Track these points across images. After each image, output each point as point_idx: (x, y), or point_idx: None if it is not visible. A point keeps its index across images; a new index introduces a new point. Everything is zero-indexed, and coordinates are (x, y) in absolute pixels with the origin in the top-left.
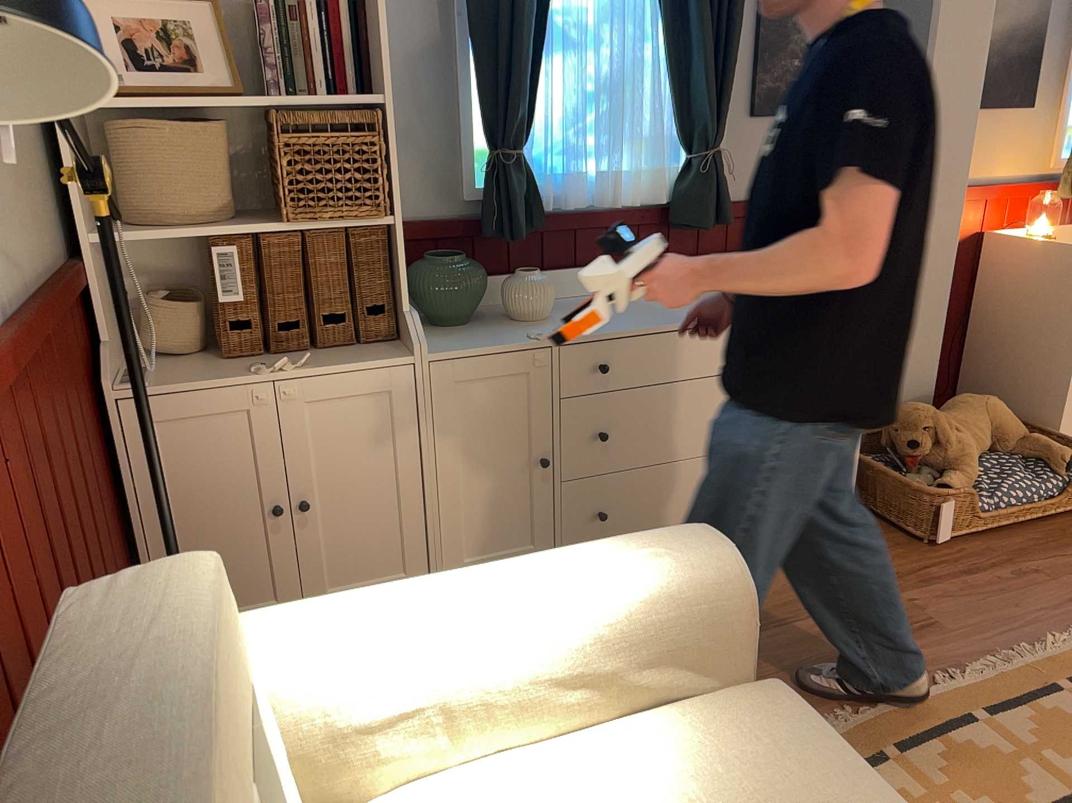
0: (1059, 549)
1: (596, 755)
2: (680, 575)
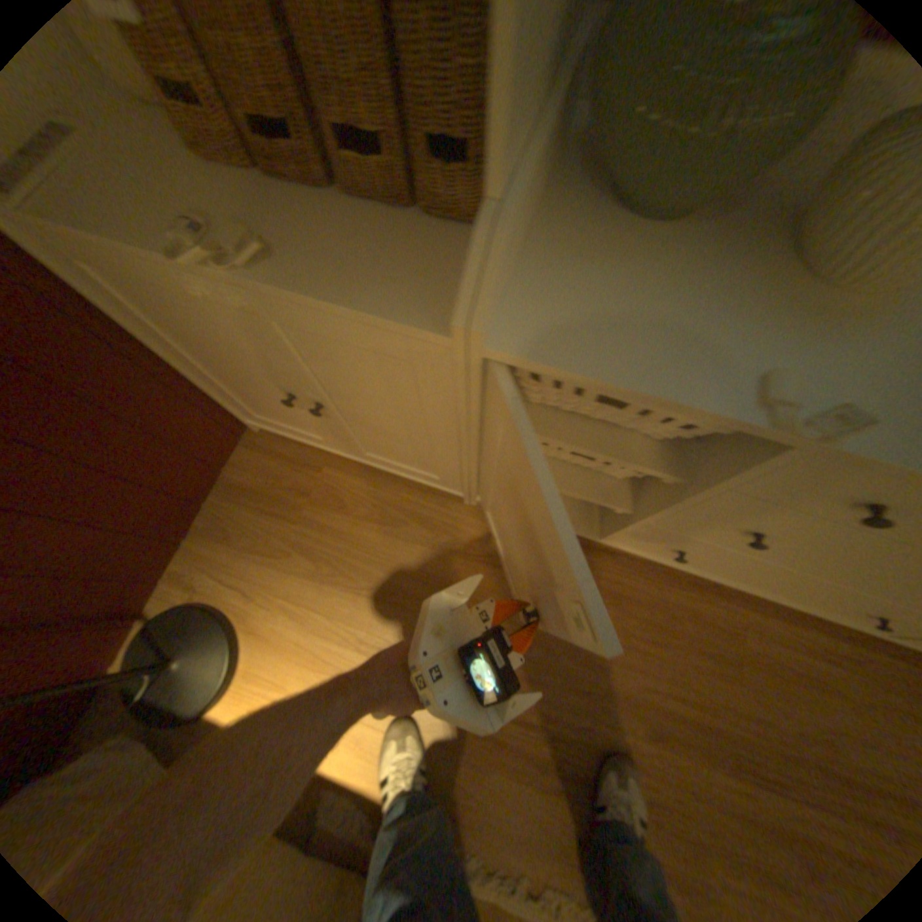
0: None
1: None
2: None
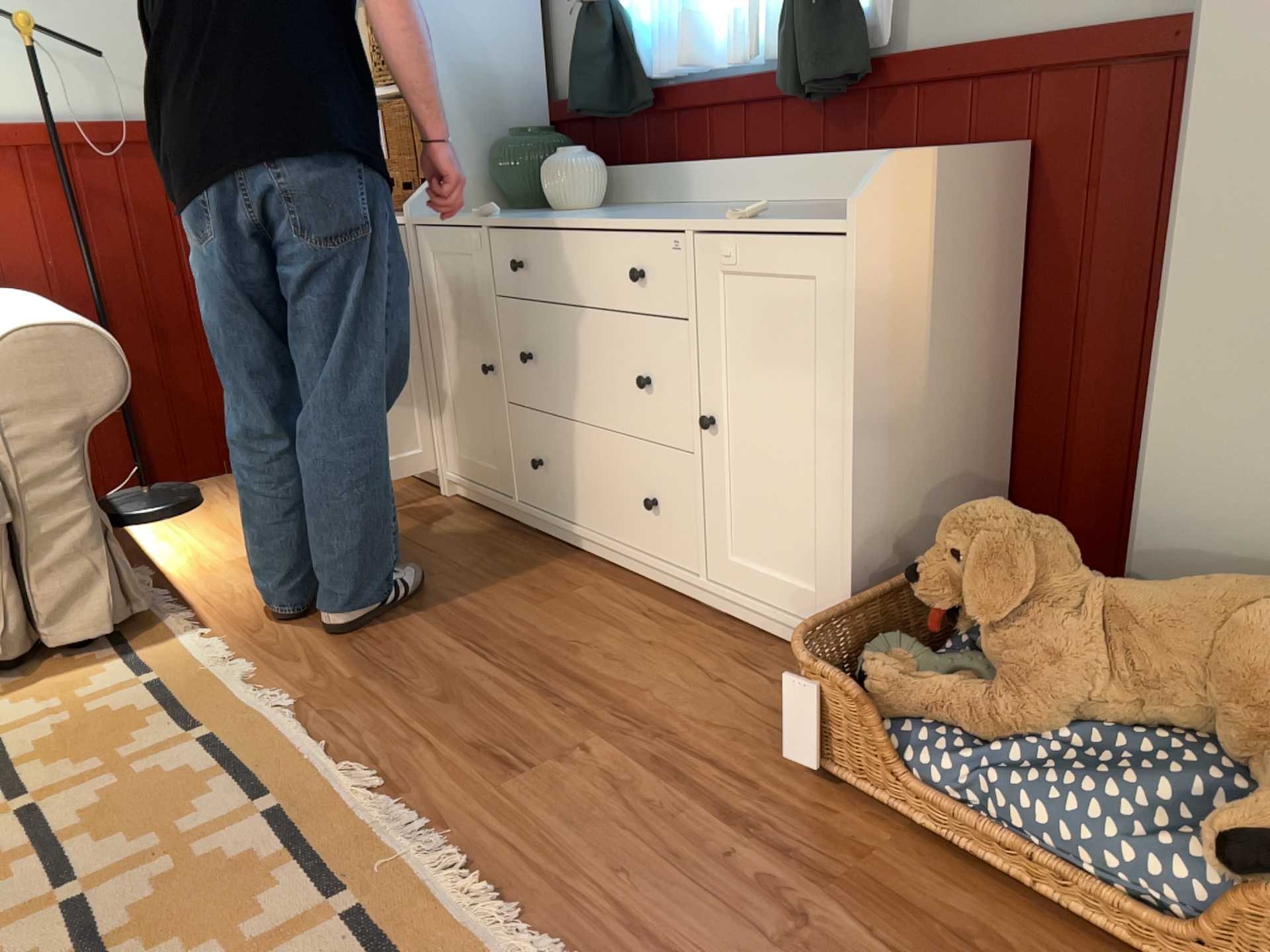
0: None
1: None
2: None
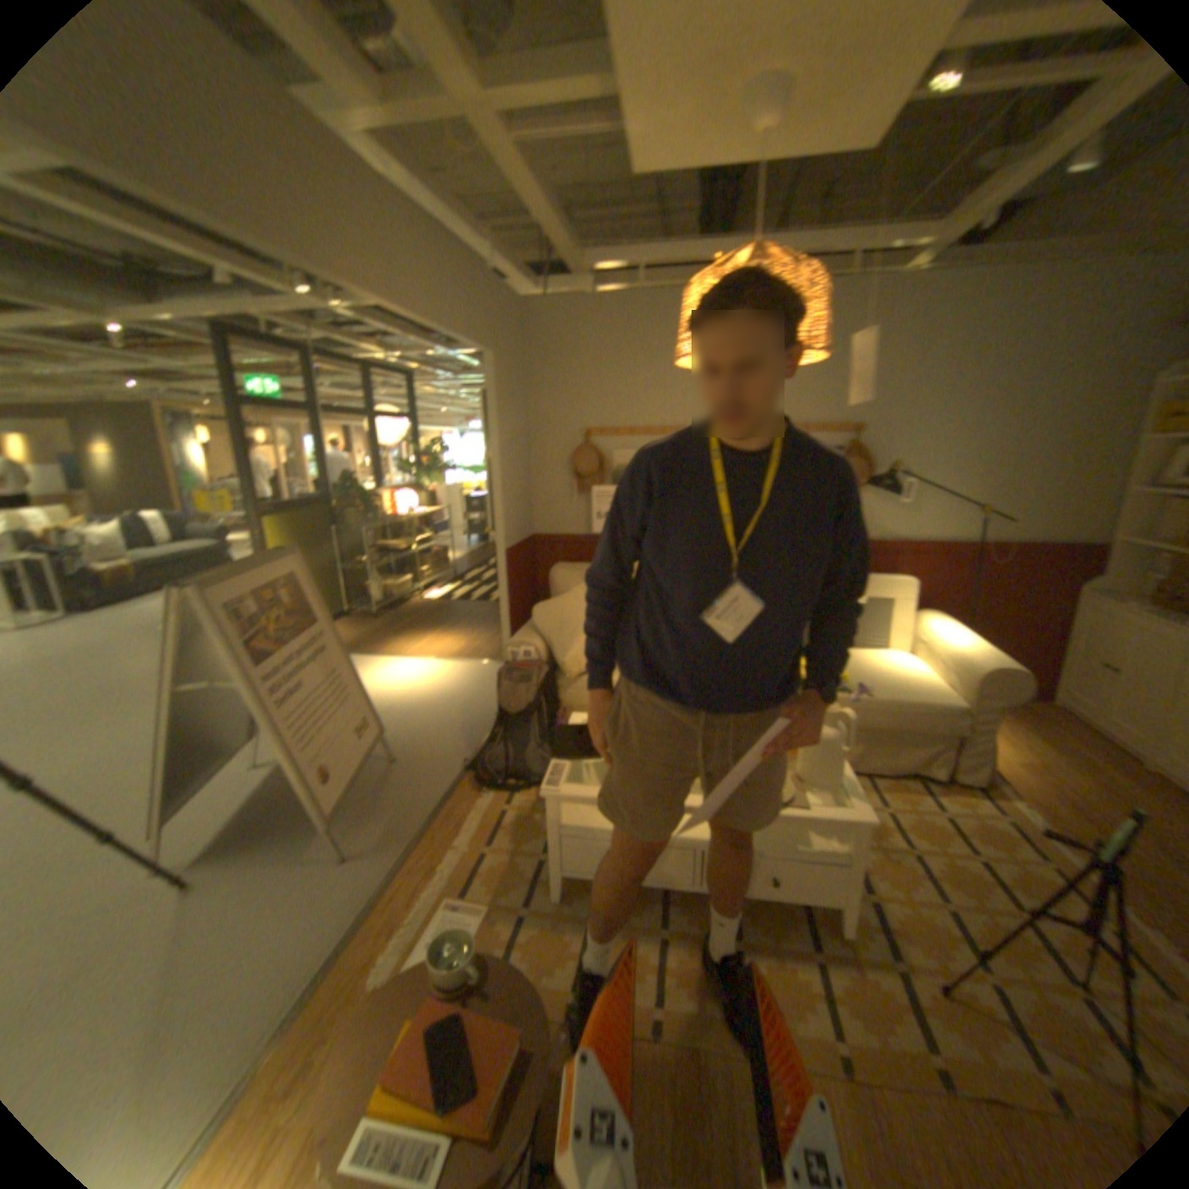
0: None
1: (926, 675)
2: (980, 661)
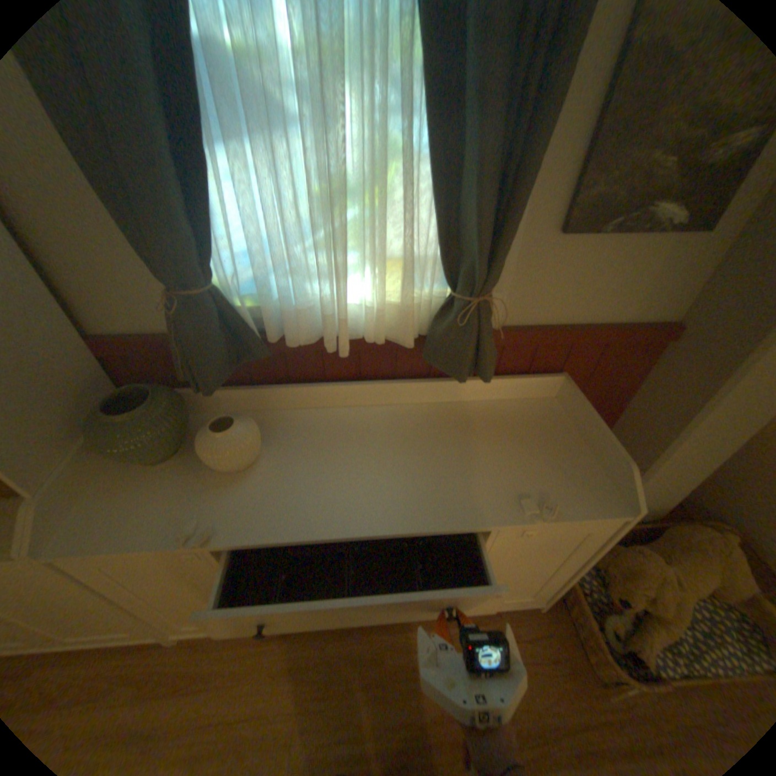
0: None
1: None
2: None
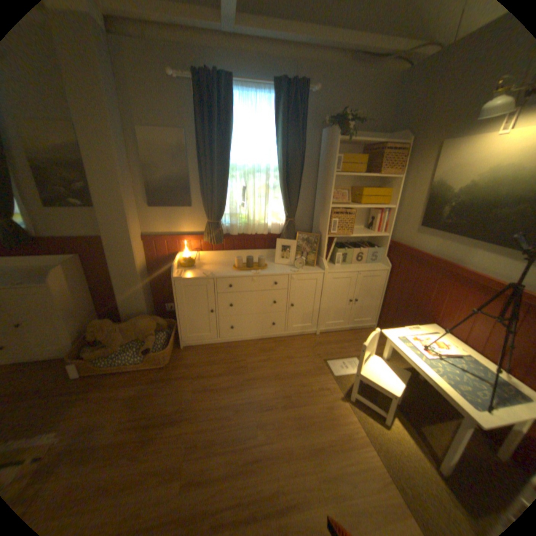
0: (116, 389)
1: None
2: None
